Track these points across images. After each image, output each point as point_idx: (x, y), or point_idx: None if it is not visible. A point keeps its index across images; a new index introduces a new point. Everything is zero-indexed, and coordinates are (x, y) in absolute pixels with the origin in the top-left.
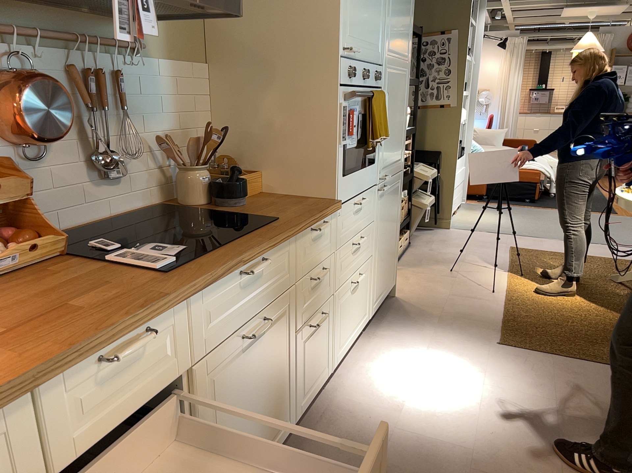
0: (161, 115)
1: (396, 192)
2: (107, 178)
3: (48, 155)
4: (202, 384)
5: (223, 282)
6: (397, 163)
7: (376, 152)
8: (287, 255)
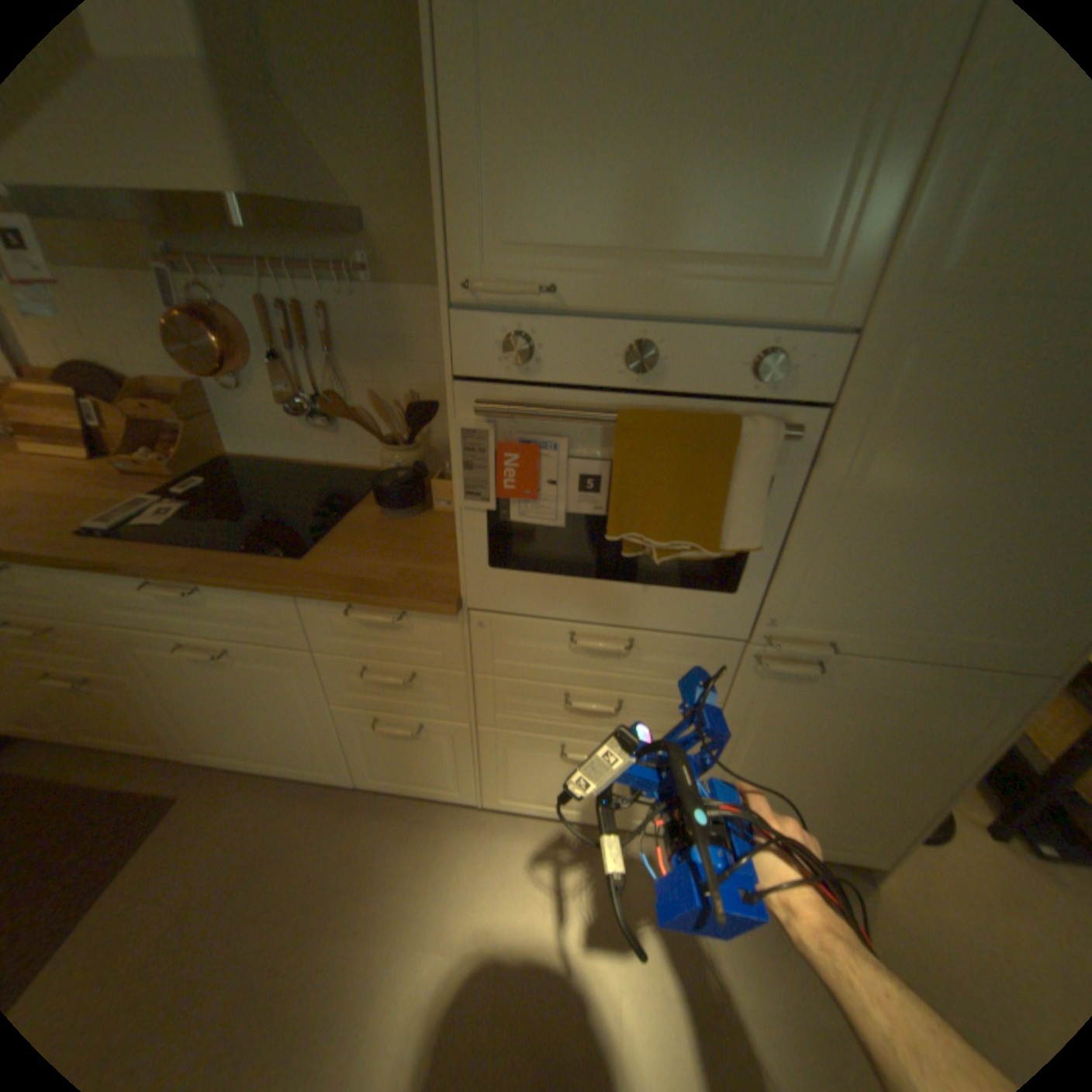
0: (398, 363)
1: (950, 709)
2: (313, 423)
3: (244, 386)
4: (118, 647)
5: (112, 578)
6: (999, 645)
7: (751, 570)
8: (274, 610)
